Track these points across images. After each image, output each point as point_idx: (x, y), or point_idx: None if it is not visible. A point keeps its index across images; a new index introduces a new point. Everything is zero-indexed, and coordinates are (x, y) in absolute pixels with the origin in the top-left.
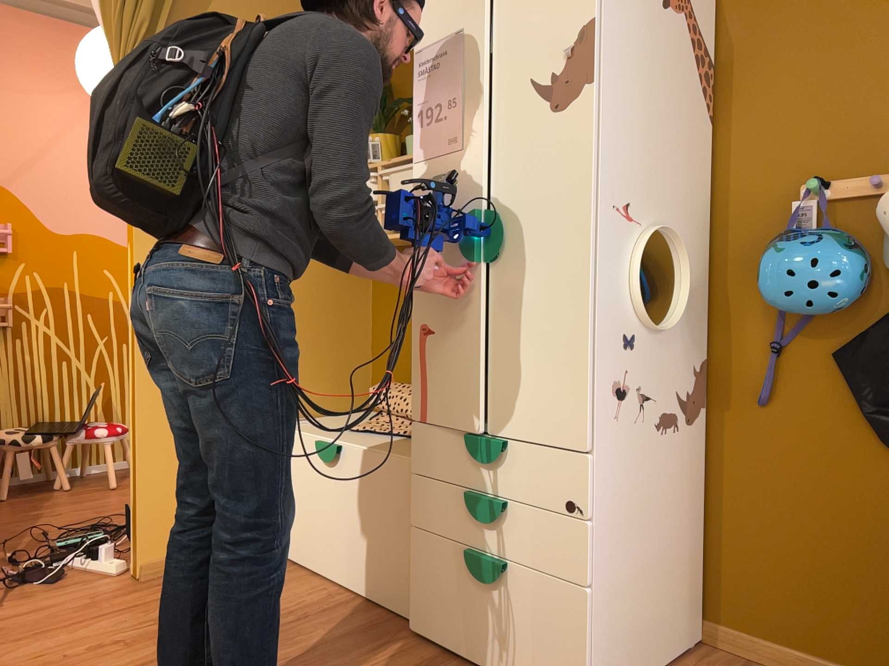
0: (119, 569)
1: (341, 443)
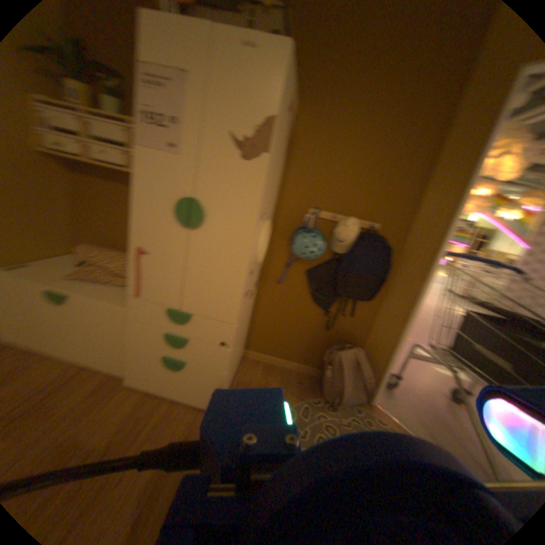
0: None
1: (63, 295)
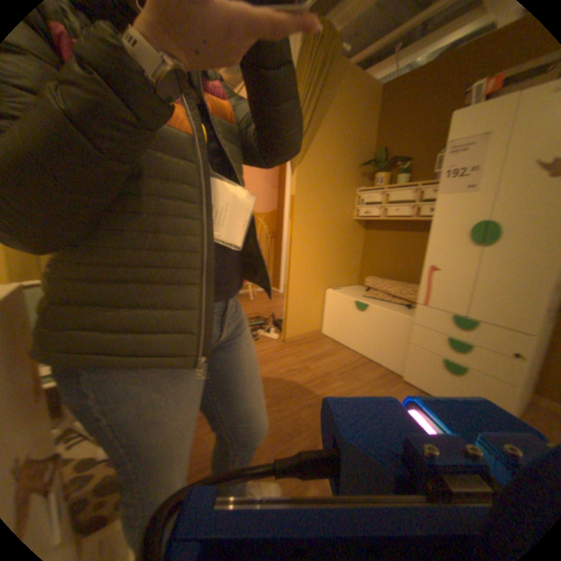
0: (275, 336)
1: (367, 303)
